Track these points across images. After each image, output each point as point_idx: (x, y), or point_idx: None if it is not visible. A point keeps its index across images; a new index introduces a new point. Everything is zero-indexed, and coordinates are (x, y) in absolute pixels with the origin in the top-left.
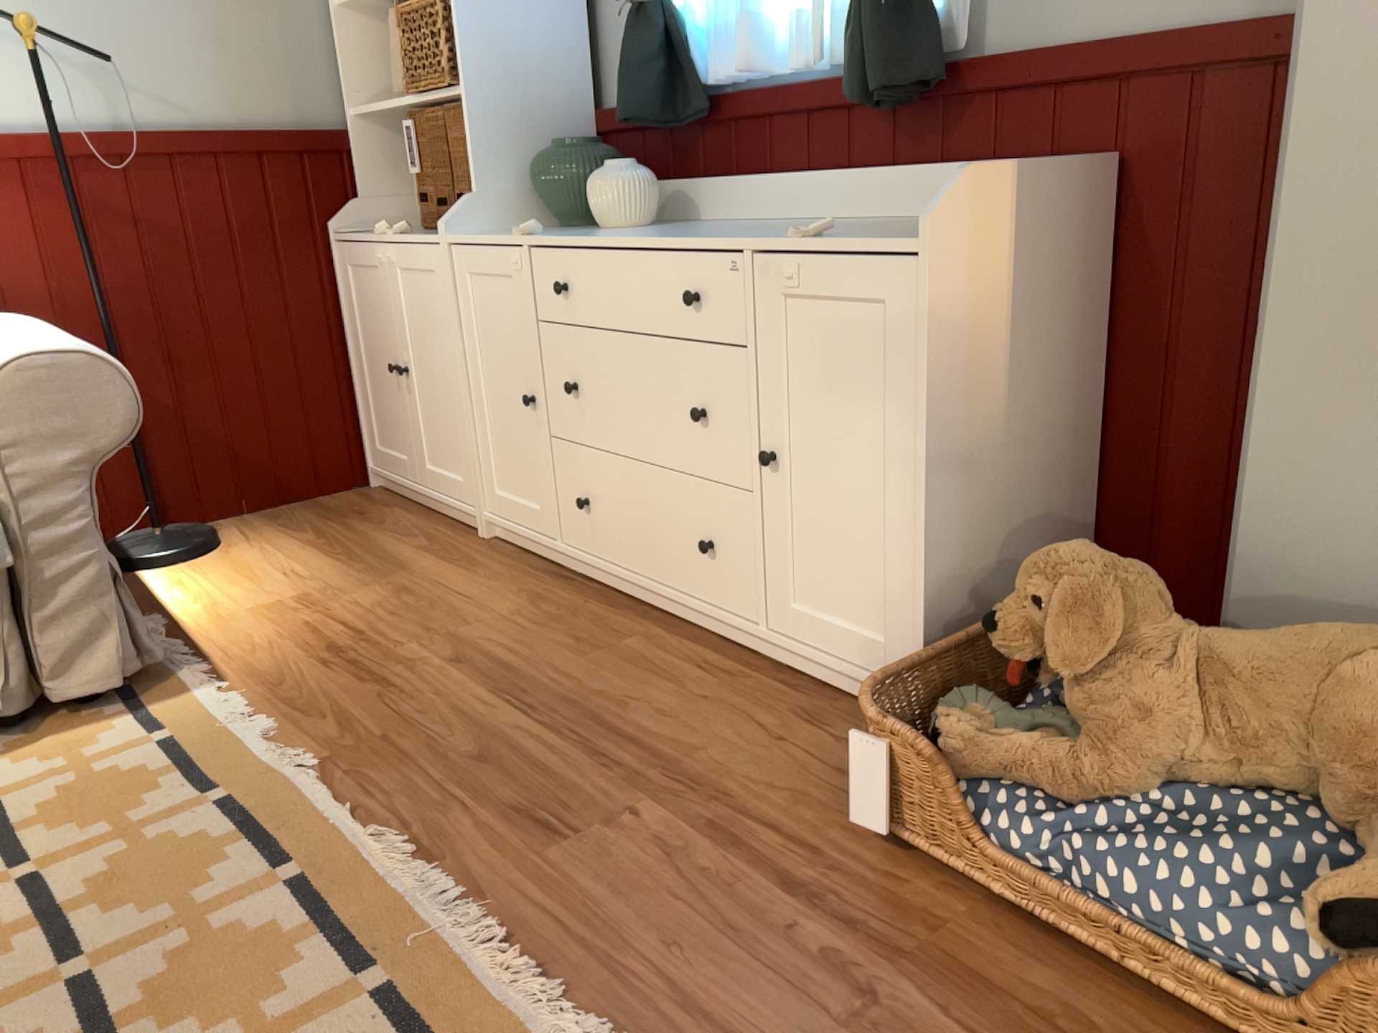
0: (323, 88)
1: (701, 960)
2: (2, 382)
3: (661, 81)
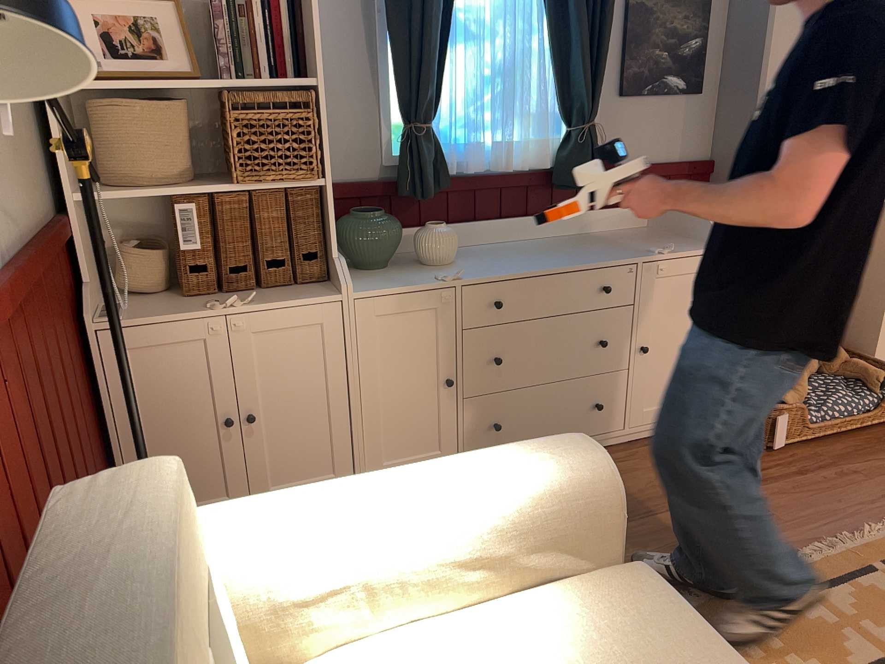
0: (40, 169)
1: (845, 497)
2: (611, 480)
3: (435, 170)
